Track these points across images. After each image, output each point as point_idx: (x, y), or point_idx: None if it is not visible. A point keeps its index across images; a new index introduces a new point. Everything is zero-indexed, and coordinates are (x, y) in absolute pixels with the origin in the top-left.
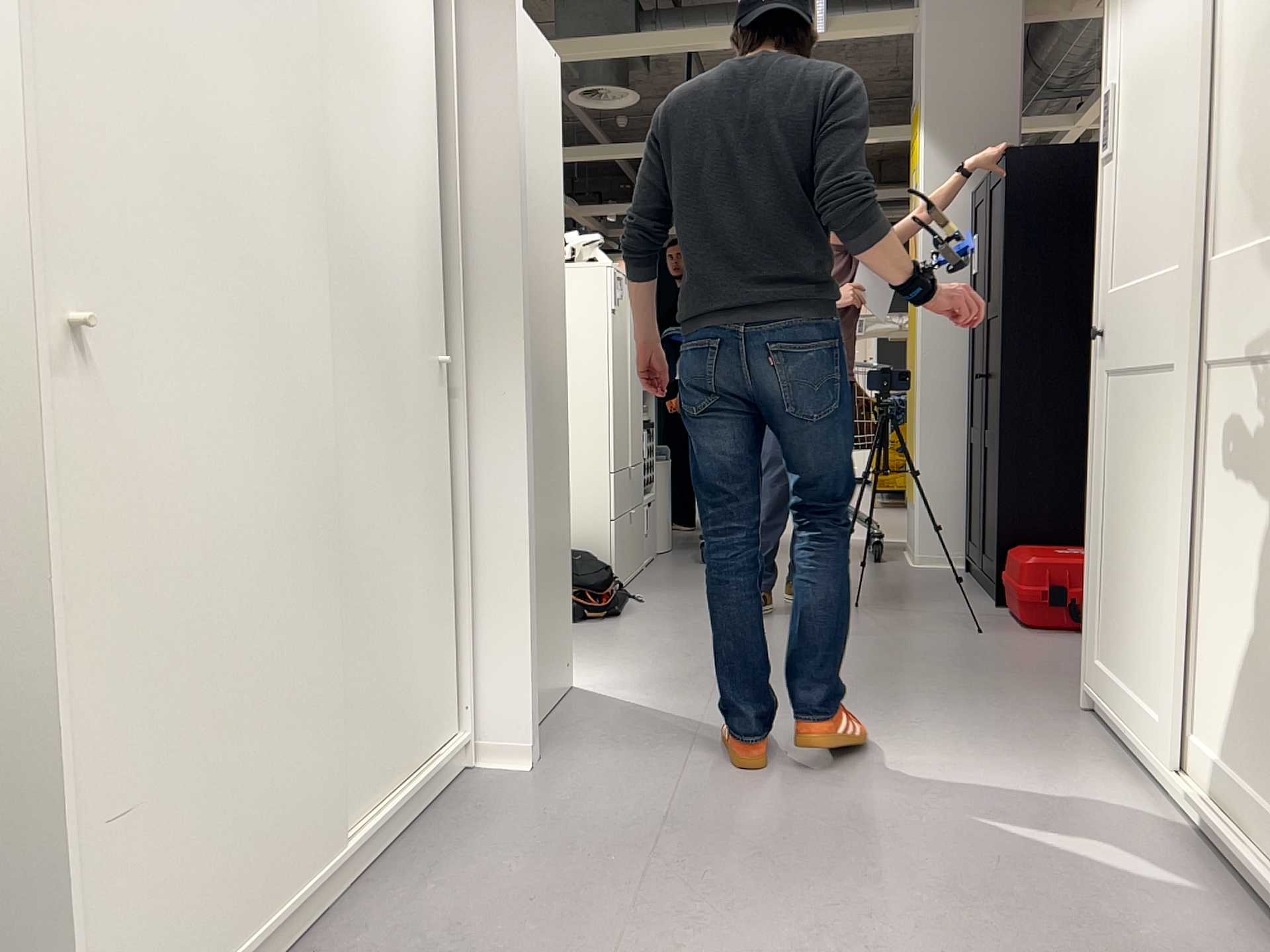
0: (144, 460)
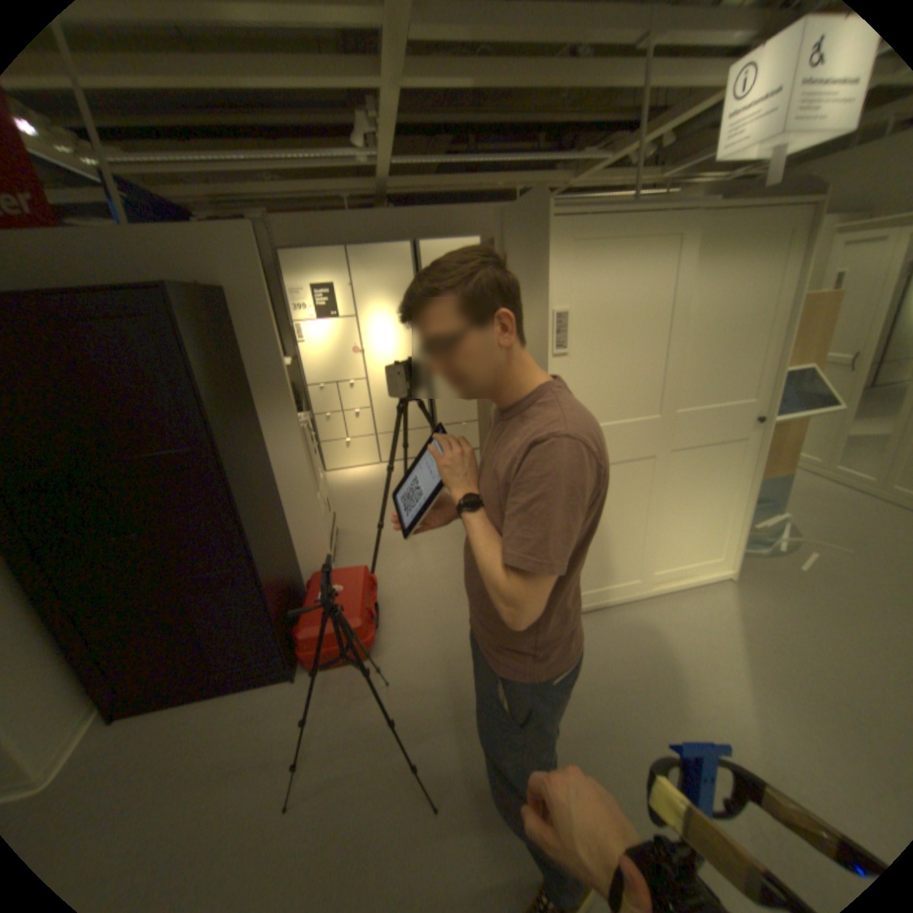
0: None
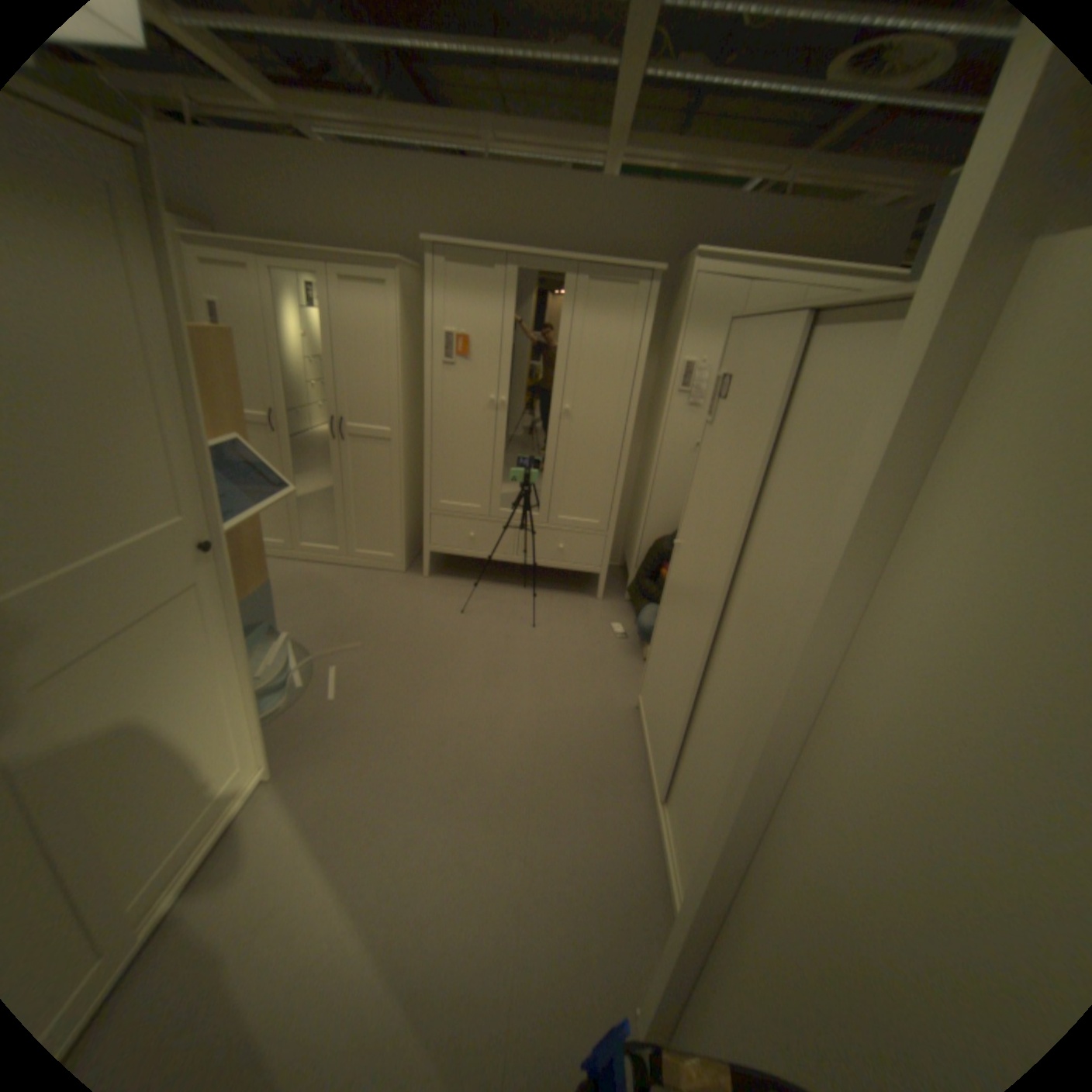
0: (670, 579)
